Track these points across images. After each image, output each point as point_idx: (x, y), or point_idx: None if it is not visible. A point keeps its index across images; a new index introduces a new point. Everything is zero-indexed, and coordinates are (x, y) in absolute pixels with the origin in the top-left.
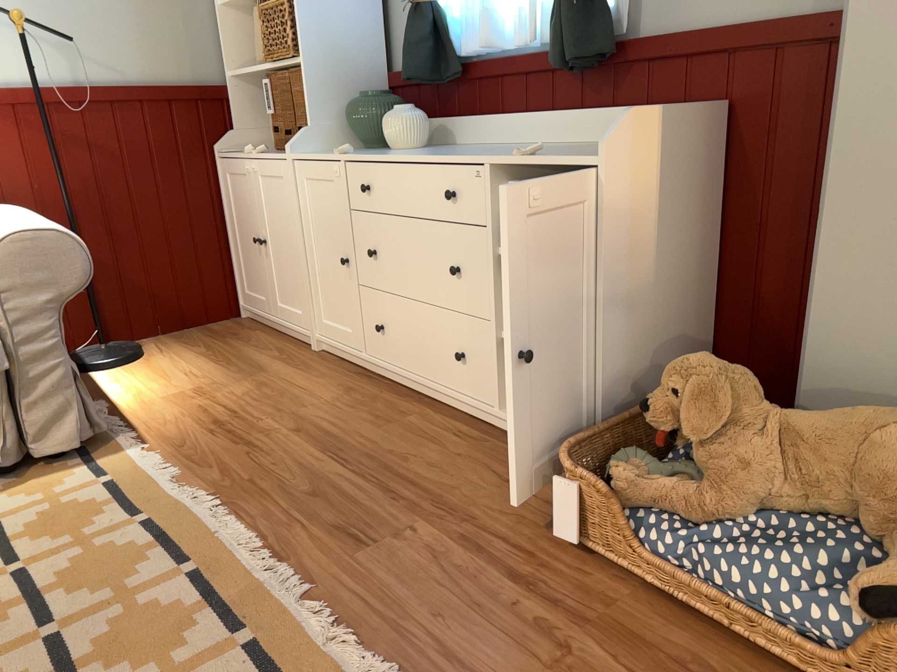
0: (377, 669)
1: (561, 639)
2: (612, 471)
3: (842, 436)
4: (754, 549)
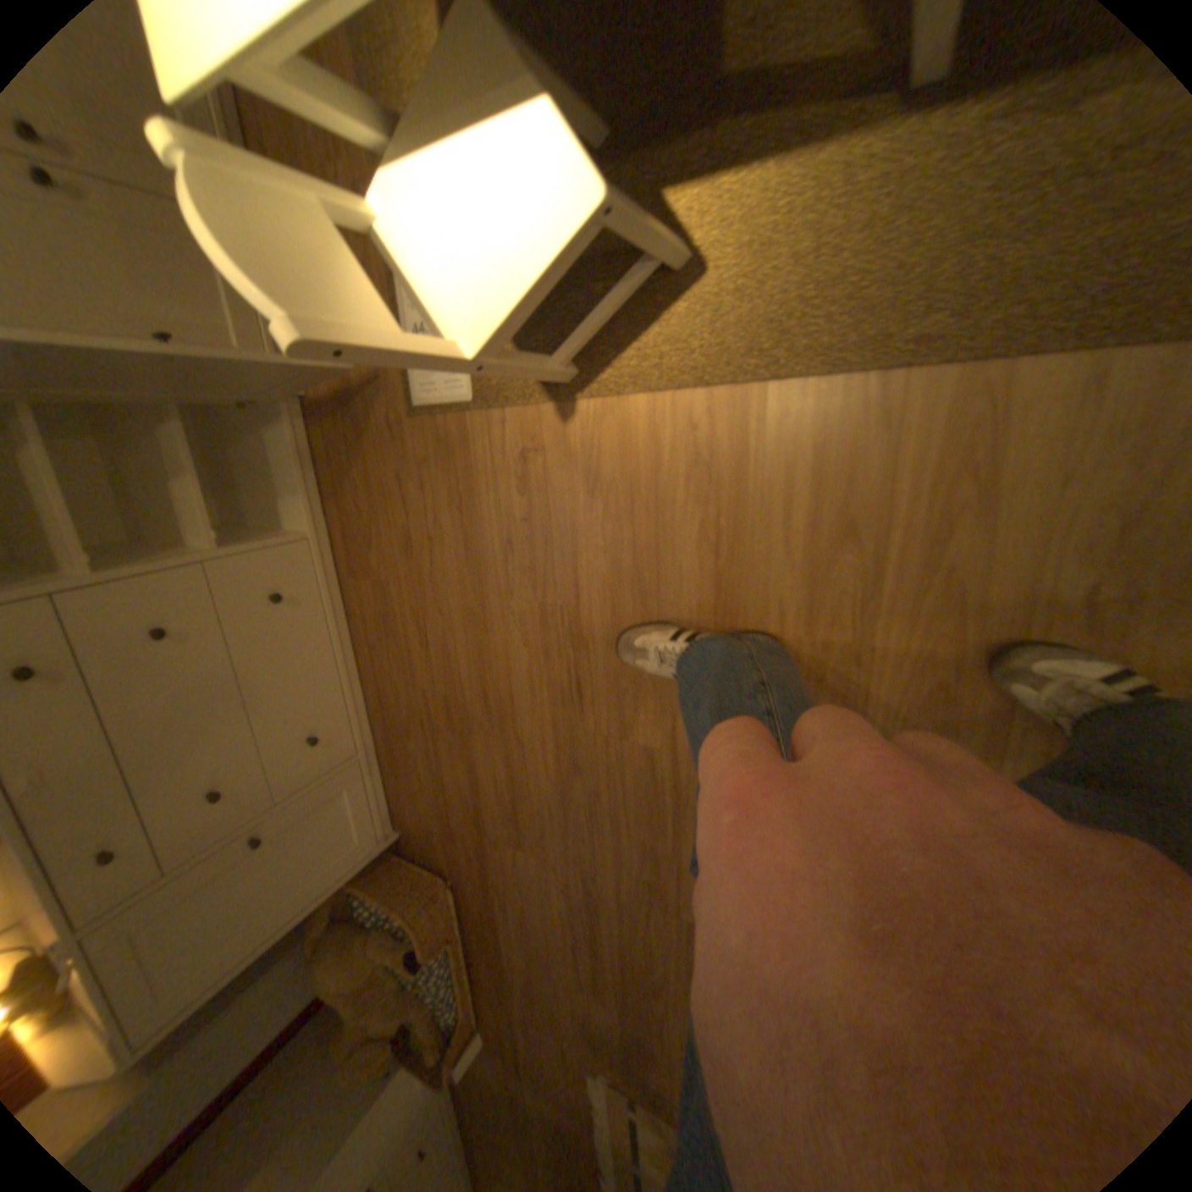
0: (586, 1102)
1: (515, 1024)
2: (424, 1060)
3: (334, 997)
4: (417, 991)
